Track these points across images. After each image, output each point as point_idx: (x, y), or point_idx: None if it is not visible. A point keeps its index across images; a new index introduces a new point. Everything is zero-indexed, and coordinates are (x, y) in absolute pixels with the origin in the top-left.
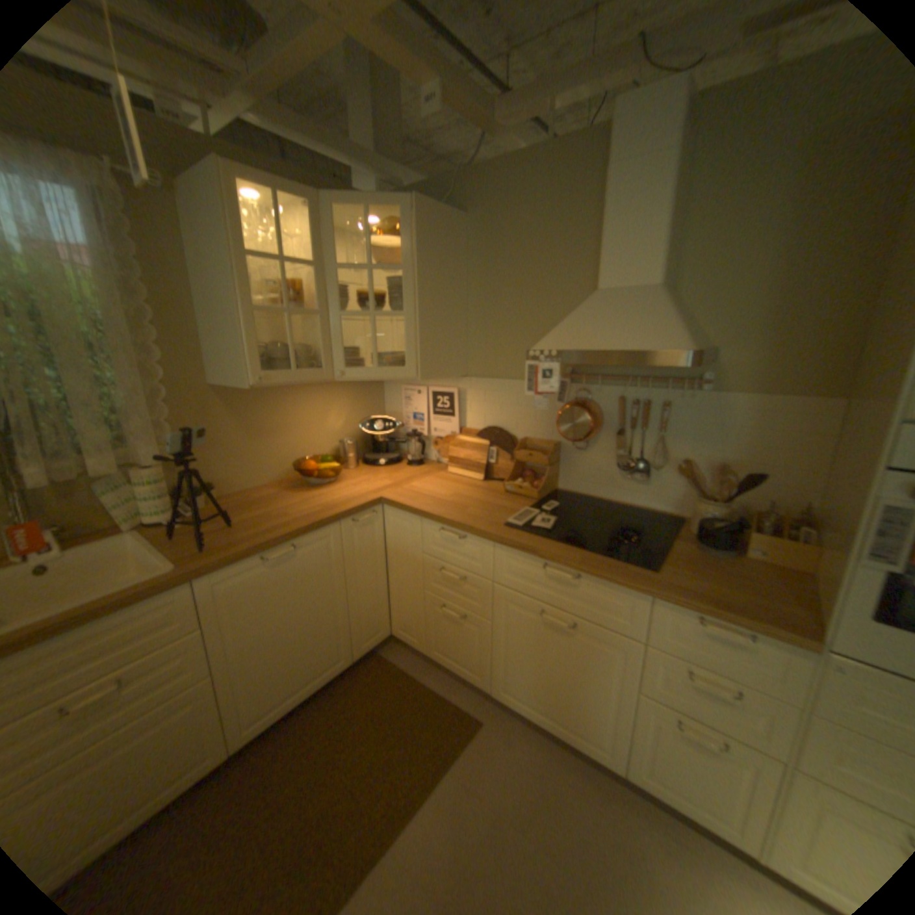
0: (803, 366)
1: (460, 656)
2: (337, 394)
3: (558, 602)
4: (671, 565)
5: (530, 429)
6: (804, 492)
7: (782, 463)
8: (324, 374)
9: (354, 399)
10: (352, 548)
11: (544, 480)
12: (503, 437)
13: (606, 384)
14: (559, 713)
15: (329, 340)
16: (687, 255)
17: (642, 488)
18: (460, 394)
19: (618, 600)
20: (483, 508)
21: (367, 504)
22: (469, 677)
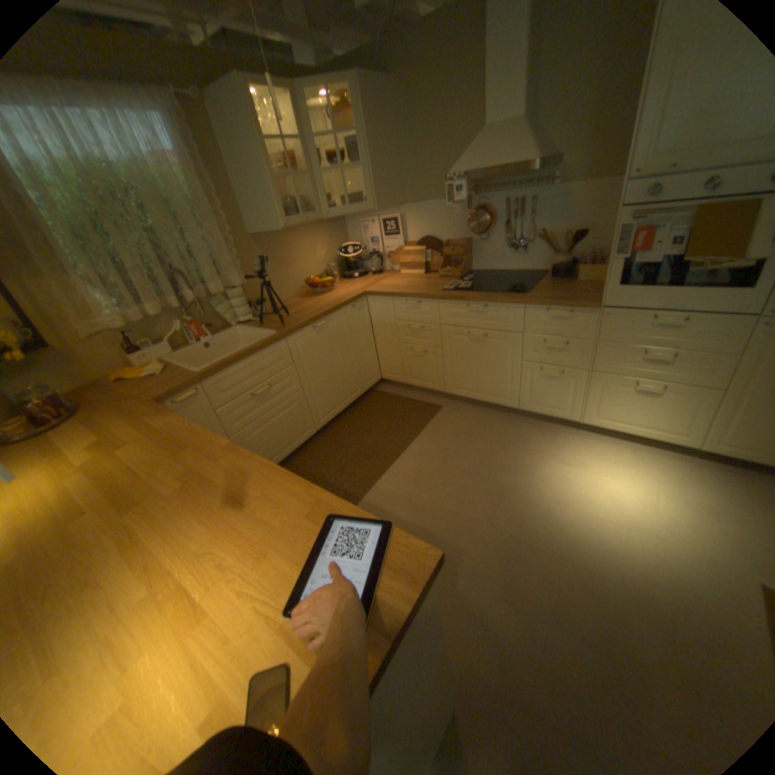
0: (609, 157)
1: (425, 376)
2: (318, 232)
3: (476, 325)
4: (534, 290)
5: (451, 233)
6: (611, 239)
7: (599, 223)
8: (317, 215)
9: (329, 235)
10: (354, 324)
11: (463, 264)
12: (434, 242)
13: (496, 192)
14: (482, 387)
15: (315, 191)
16: (540, 90)
17: (522, 257)
18: (401, 218)
19: (507, 313)
20: (428, 286)
21: (358, 296)
22: (431, 386)
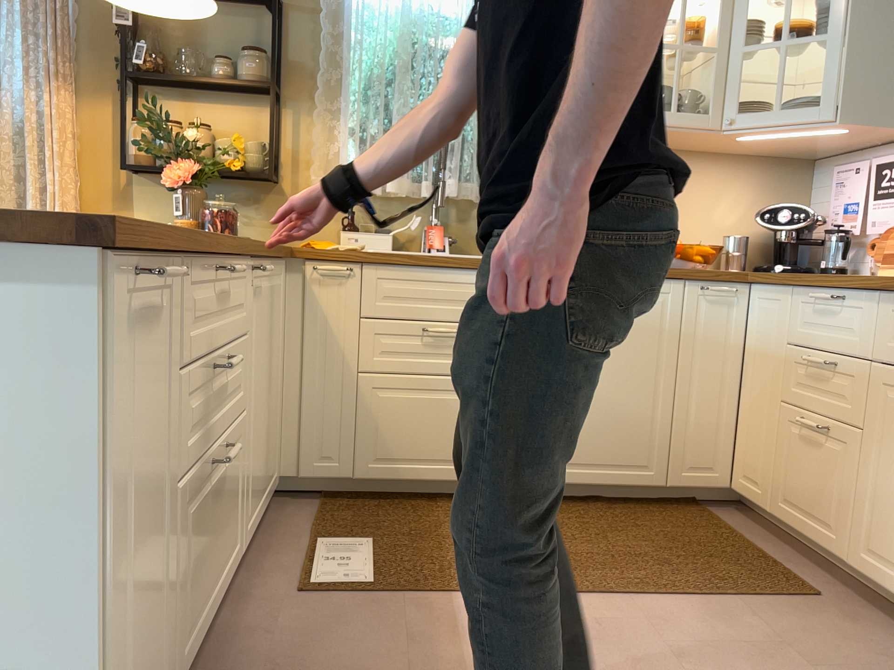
0: None
1: (816, 502)
2: (738, 177)
3: None
4: None
5: None
6: None
7: None
8: (712, 120)
9: (763, 188)
10: (697, 325)
11: None
12: None
13: None
14: None
15: (726, 83)
16: None
17: None
18: None
19: None
20: None
21: (728, 274)
22: (823, 539)
